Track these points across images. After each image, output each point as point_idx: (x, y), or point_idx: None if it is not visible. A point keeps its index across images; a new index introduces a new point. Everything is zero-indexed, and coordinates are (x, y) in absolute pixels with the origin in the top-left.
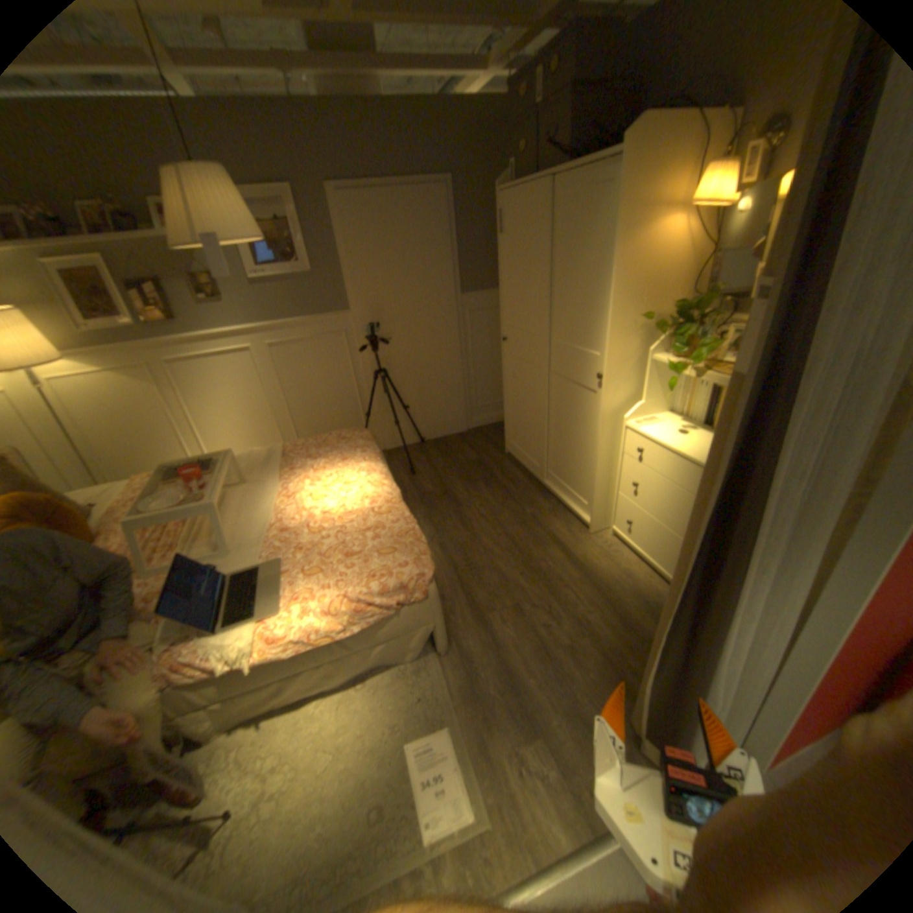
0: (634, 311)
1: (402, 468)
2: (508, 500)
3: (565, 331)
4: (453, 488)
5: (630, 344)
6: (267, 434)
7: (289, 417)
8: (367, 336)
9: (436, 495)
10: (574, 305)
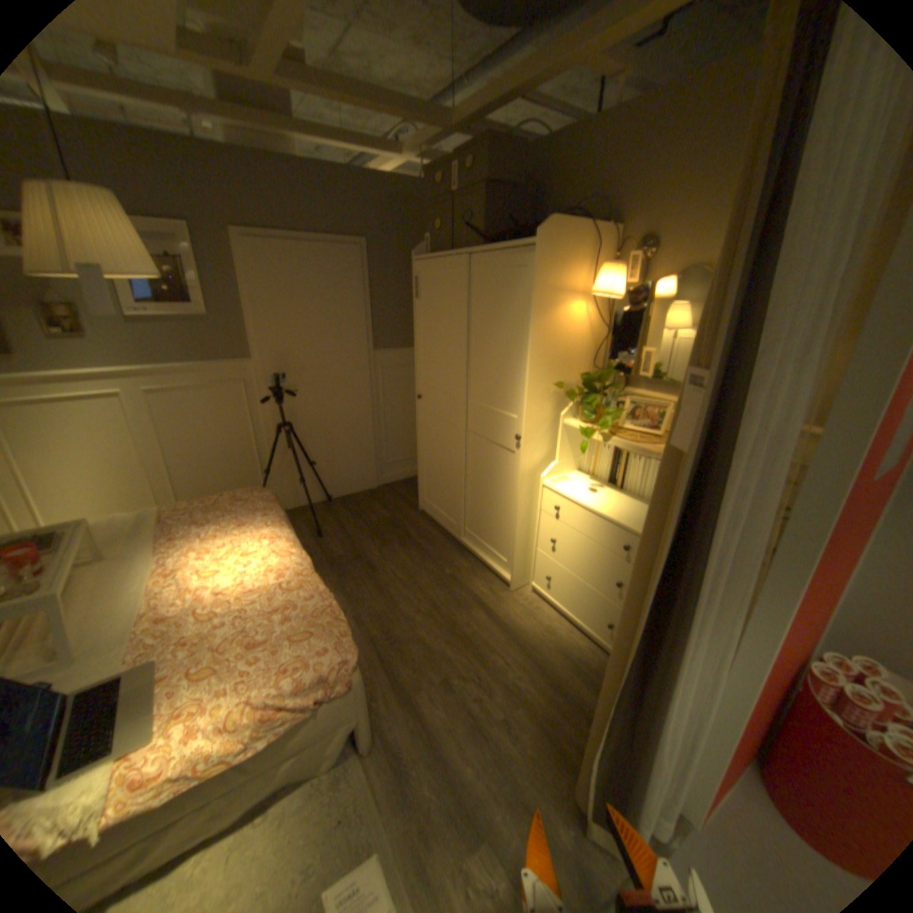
0: (545, 380)
1: (305, 529)
2: (424, 560)
3: (480, 394)
4: (364, 550)
5: (542, 409)
6: (132, 494)
7: (165, 475)
8: (268, 386)
9: (346, 559)
10: (489, 370)
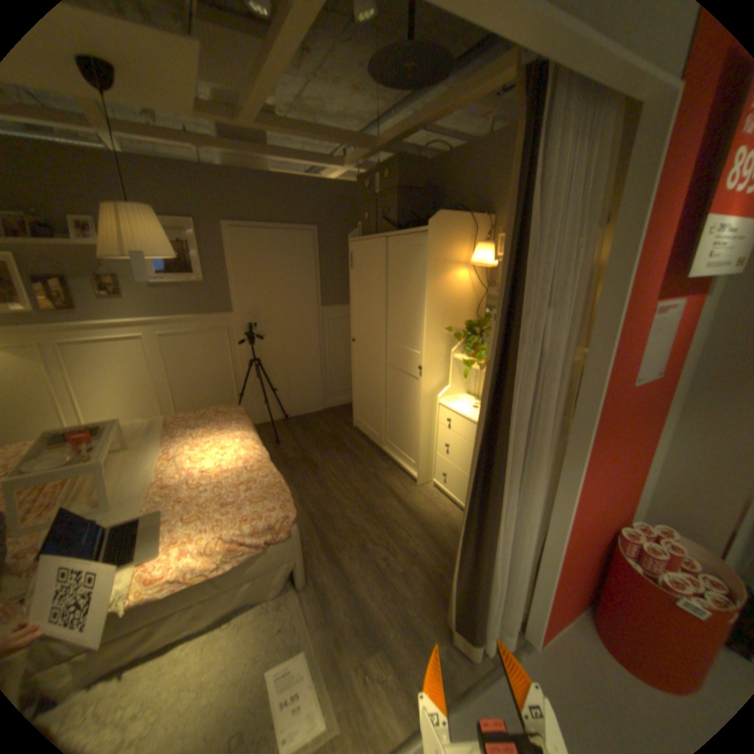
0: (439, 325)
1: (267, 438)
2: (354, 462)
3: (395, 336)
4: (310, 453)
5: (437, 347)
6: (146, 409)
7: (169, 395)
8: (244, 332)
9: (296, 460)
10: (401, 319)
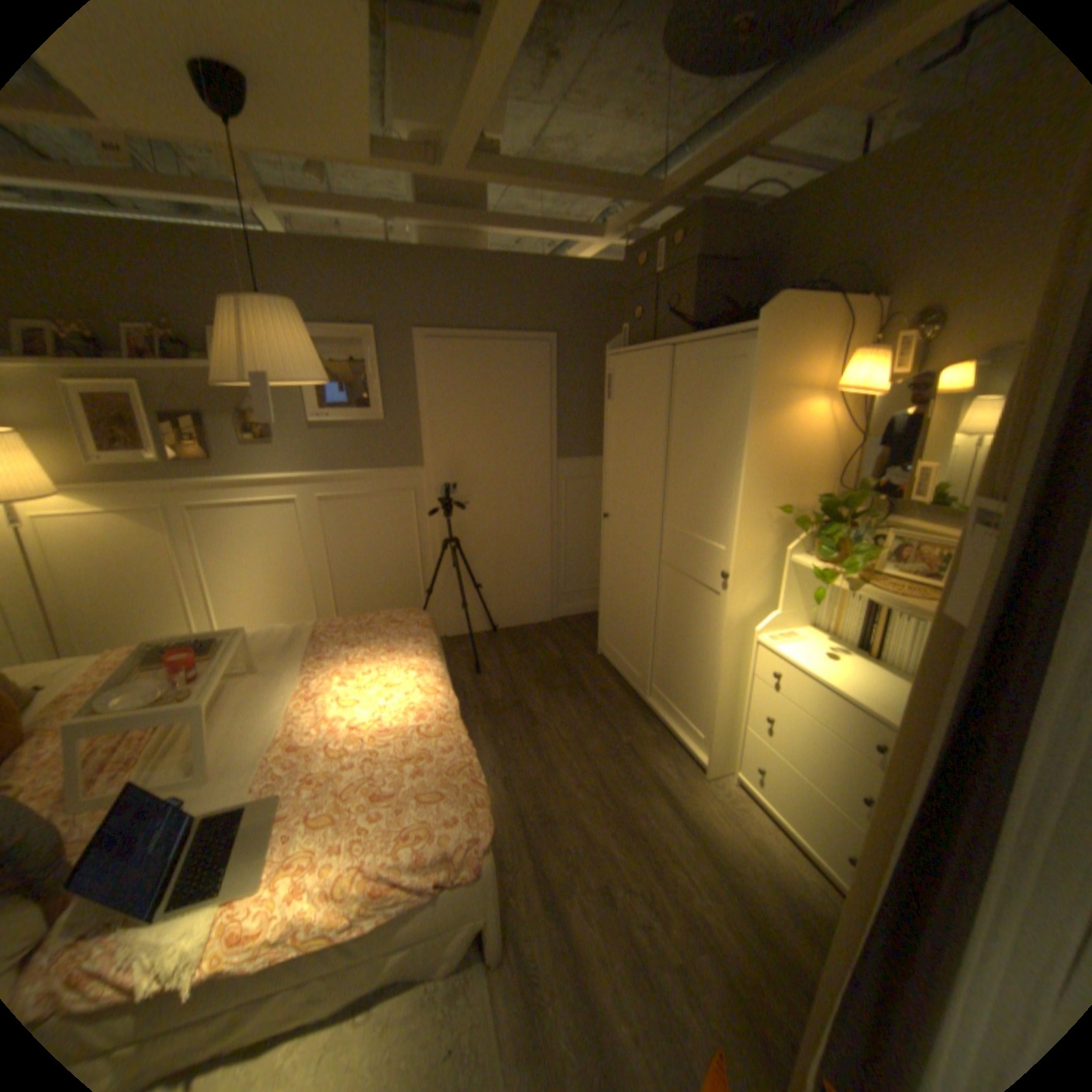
0: (766, 502)
1: (462, 662)
2: (596, 720)
3: (678, 516)
4: (525, 696)
5: (760, 541)
6: (296, 605)
7: (328, 586)
8: (438, 497)
9: (503, 705)
10: (691, 487)
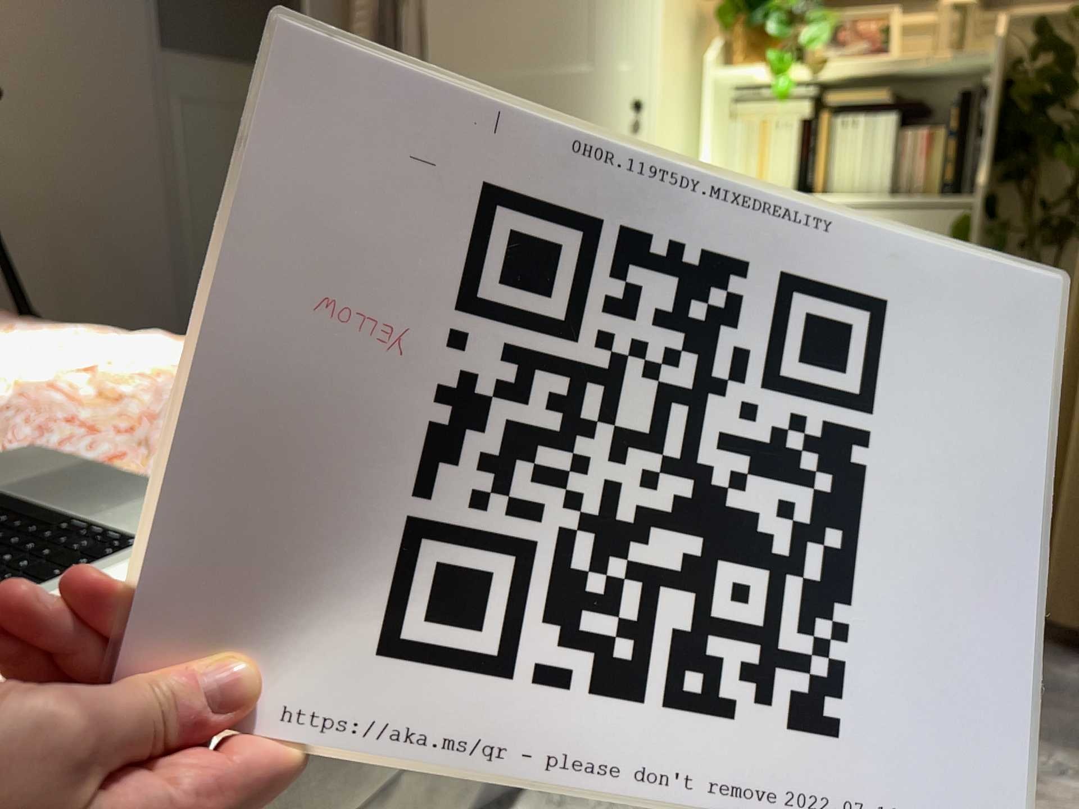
0: None
1: None
2: None
3: (515, 54)
4: None
5: (676, 45)
6: None
7: None
8: None
9: None
10: None
